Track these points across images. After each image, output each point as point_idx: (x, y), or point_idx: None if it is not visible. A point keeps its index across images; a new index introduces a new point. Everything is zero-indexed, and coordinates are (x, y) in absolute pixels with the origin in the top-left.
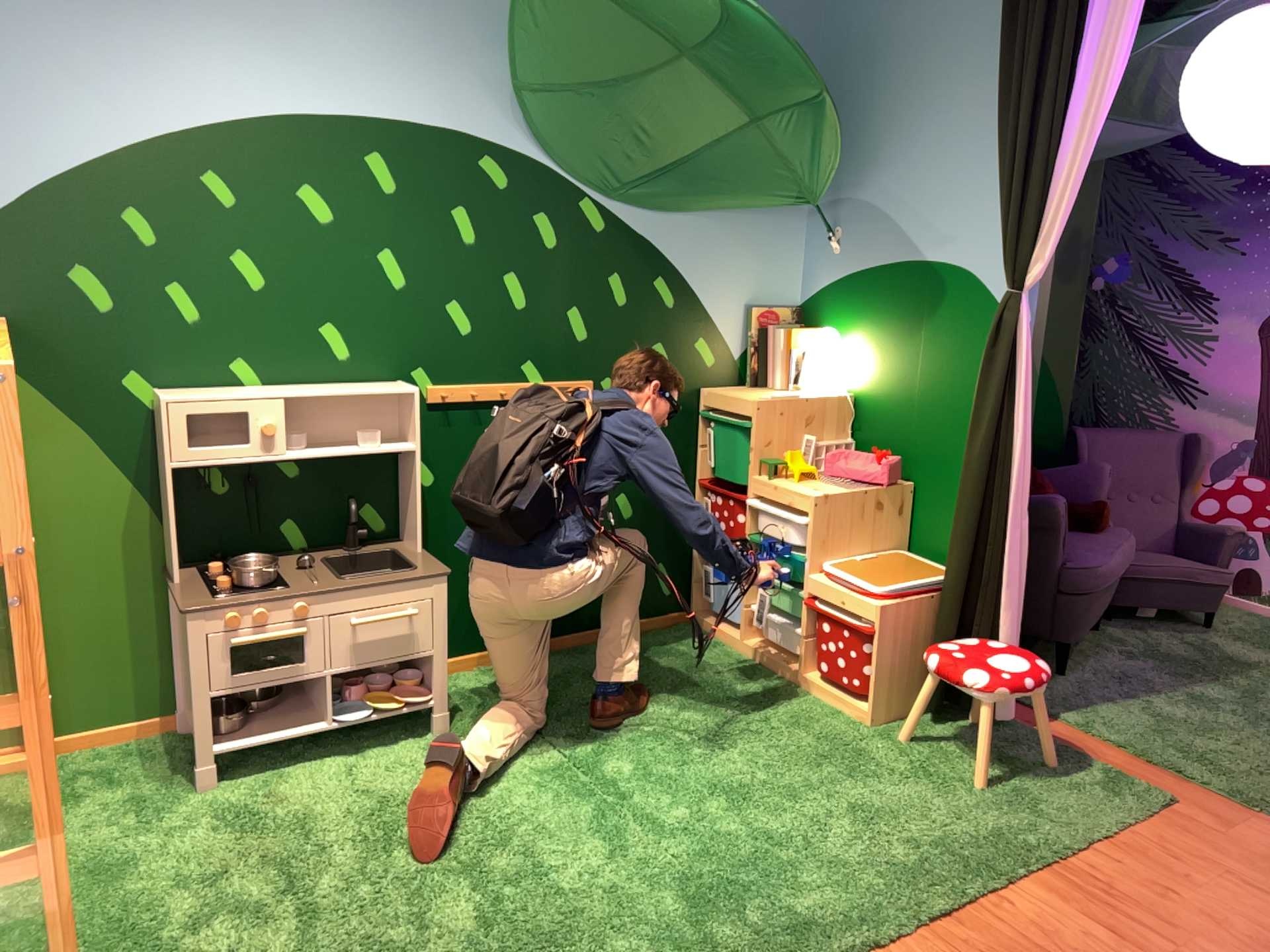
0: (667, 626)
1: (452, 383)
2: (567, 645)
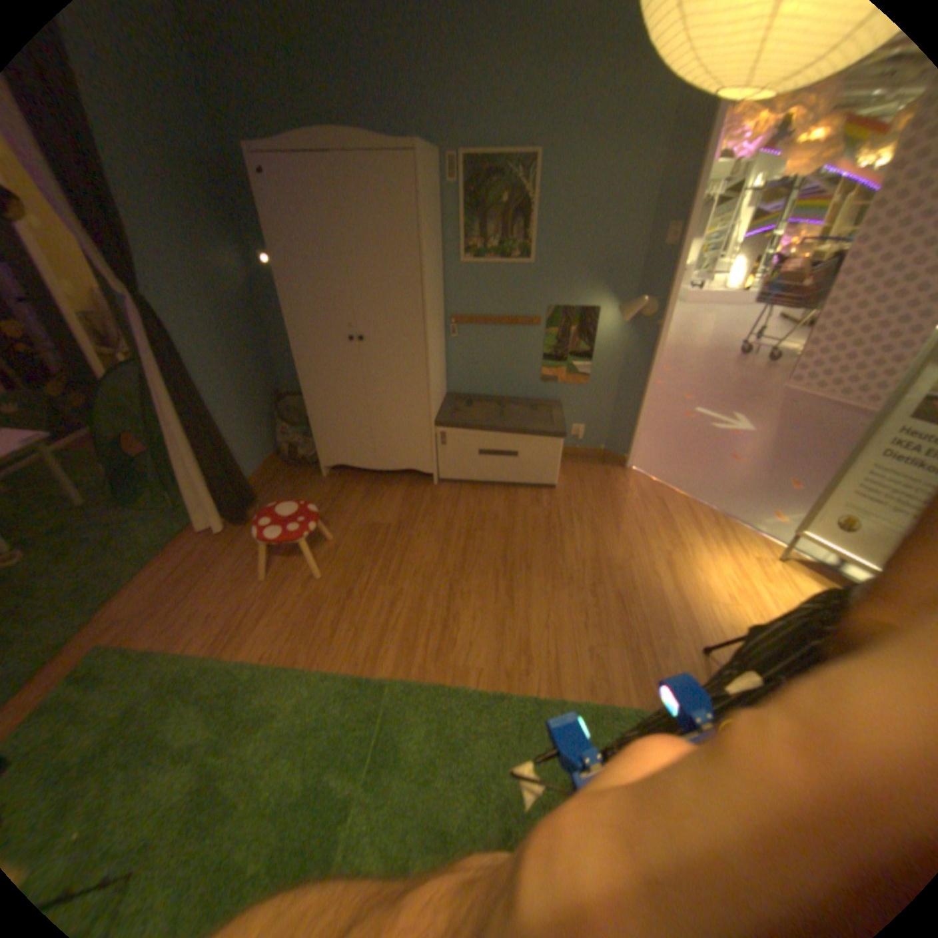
0: None
1: None
2: None
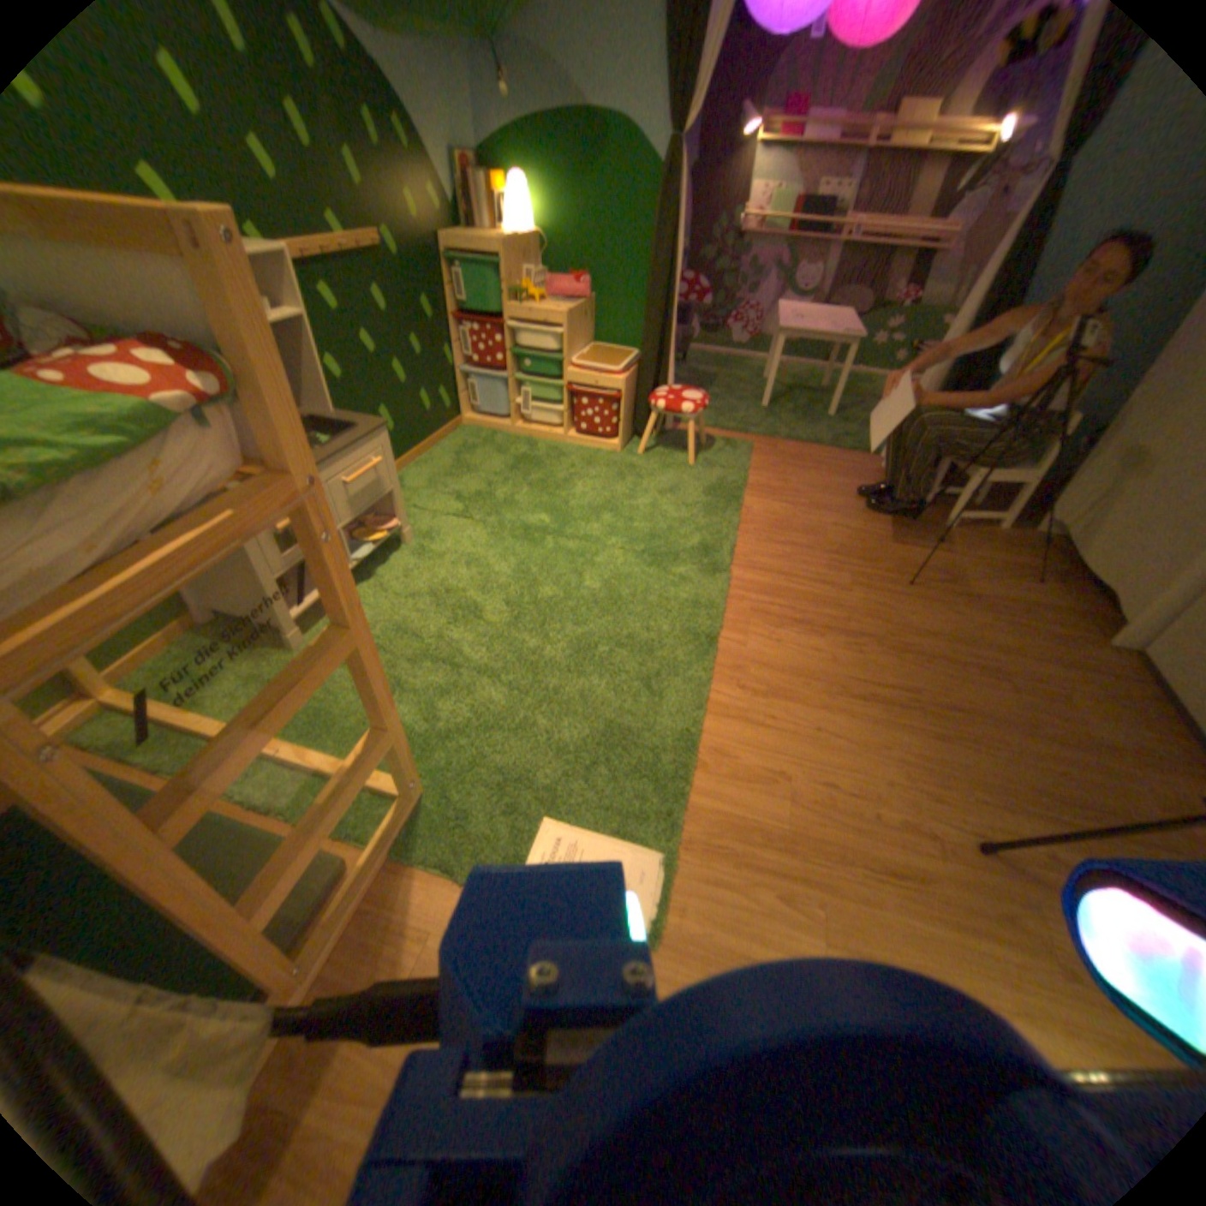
0: (449, 430)
1: (270, 234)
2: (405, 461)
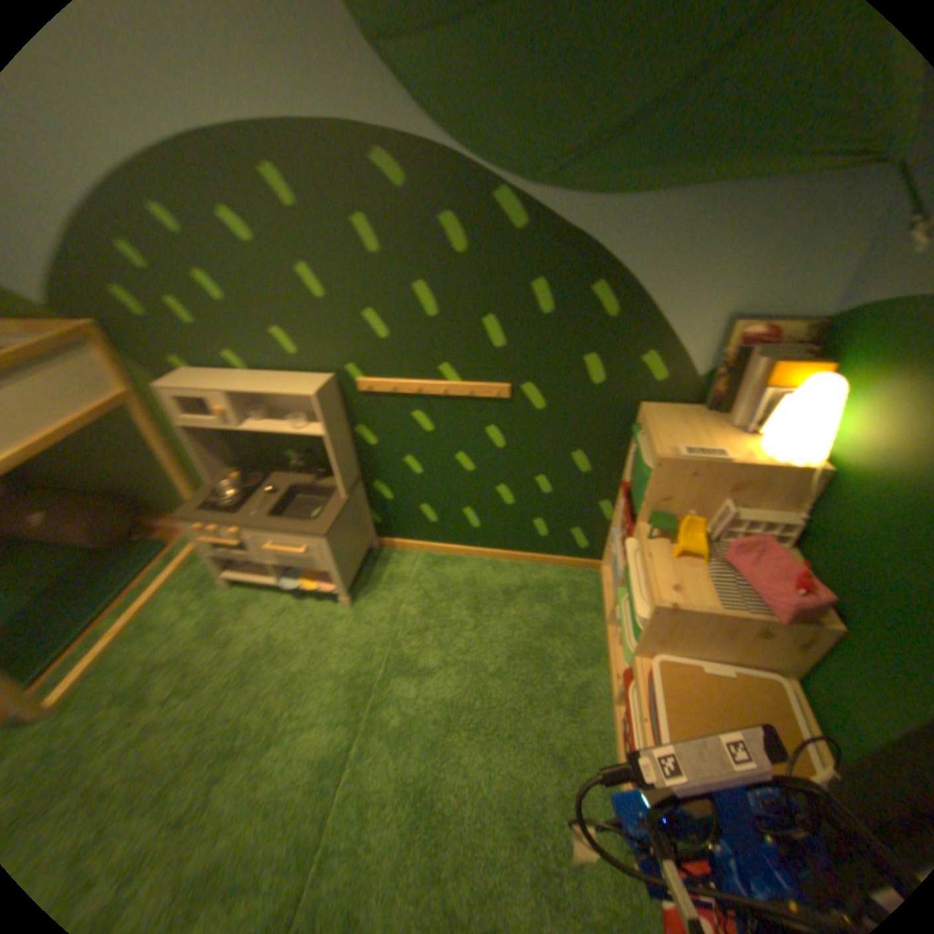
0: (579, 571)
1: (378, 377)
2: (490, 559)
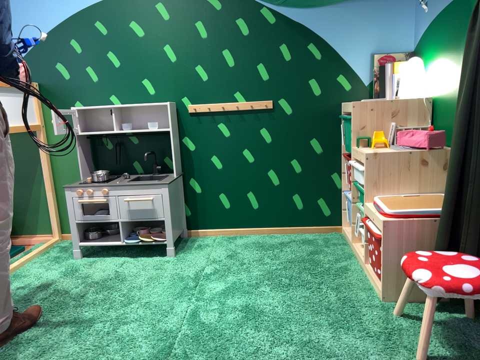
0: (327, 233)
1: (198, 102)
2: (266, 234)
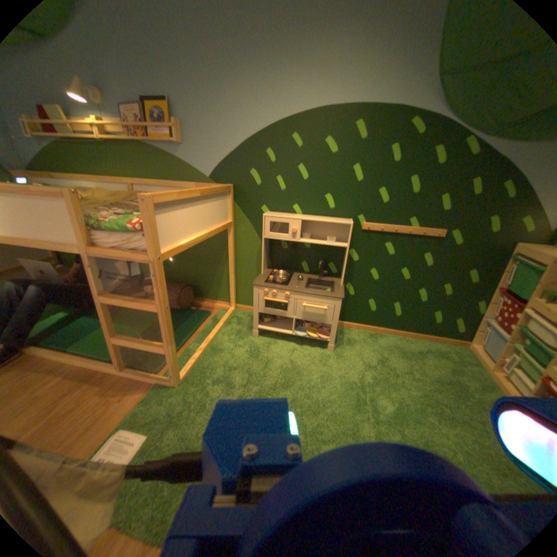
0: (454, 344)
1: (372, 220)
2: (400, 334)
